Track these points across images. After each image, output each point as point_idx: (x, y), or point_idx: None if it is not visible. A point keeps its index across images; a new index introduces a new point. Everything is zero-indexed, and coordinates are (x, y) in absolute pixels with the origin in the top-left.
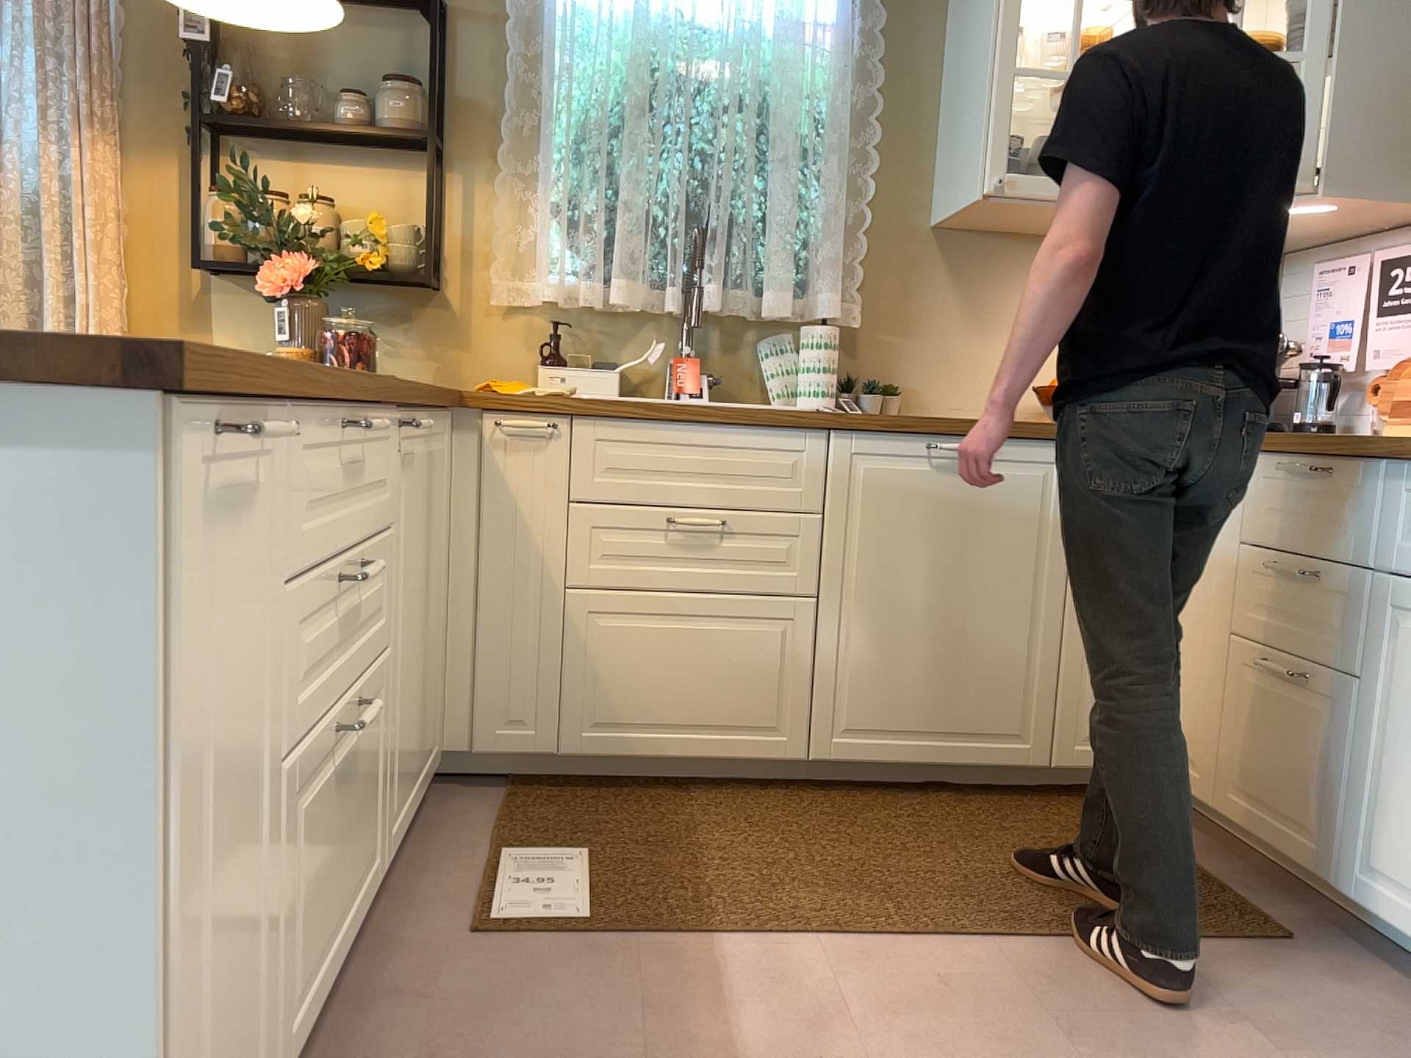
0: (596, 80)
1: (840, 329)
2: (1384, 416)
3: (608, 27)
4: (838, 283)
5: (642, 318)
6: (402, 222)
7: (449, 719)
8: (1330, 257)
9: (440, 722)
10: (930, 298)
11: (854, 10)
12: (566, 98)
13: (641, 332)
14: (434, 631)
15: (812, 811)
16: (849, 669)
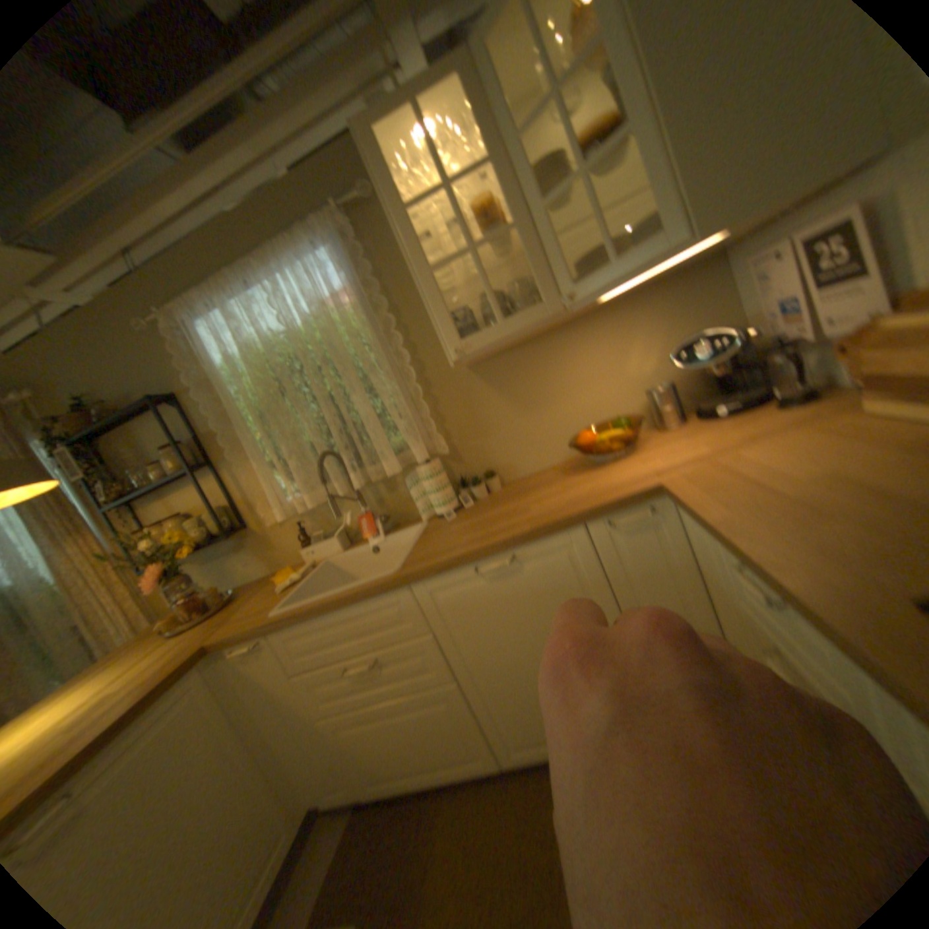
0: (244, 396)
1: (435, 463)
2: (857, 382)
3: (234, 364)
4: (421, 438)
5: (342, 496)
6: (215, 504)
7: (303, 792)
8: (757, 245)
9: (296, 800)
10: (487, 410)
11: (349, 273)
12: (236, 413)
13: (346, 504)
14: (239, 795)
15: (510, 811)
16: (498, 714)
